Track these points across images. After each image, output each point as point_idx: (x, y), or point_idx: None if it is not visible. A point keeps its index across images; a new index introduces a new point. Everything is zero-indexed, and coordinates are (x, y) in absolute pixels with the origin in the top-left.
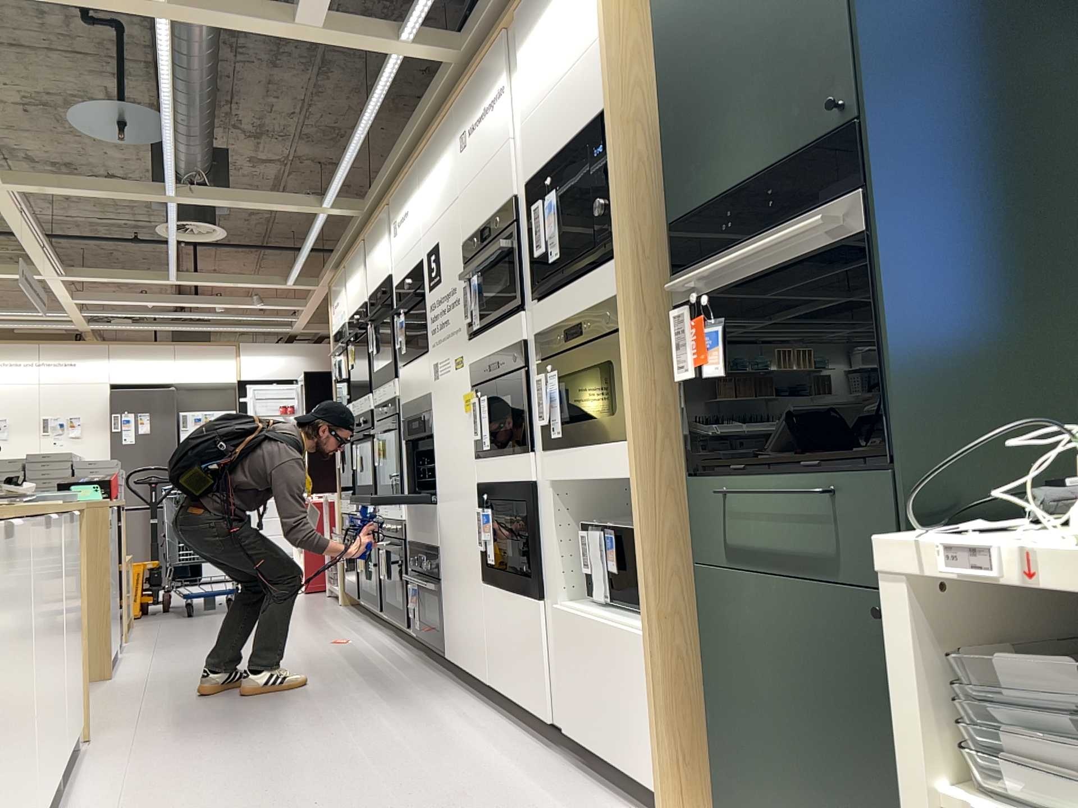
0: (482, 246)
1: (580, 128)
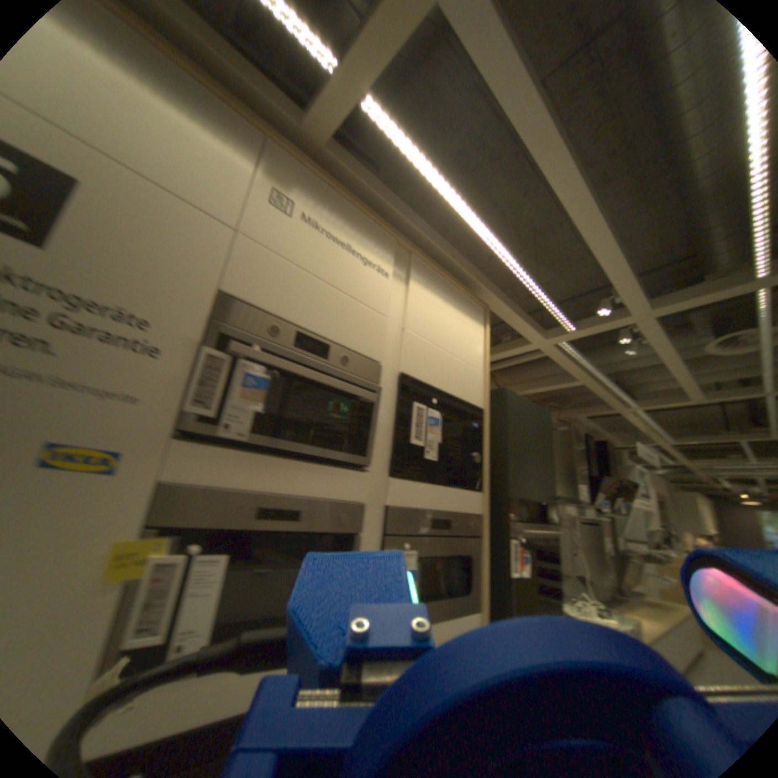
0: (298, 354)
1: (463, 398)
